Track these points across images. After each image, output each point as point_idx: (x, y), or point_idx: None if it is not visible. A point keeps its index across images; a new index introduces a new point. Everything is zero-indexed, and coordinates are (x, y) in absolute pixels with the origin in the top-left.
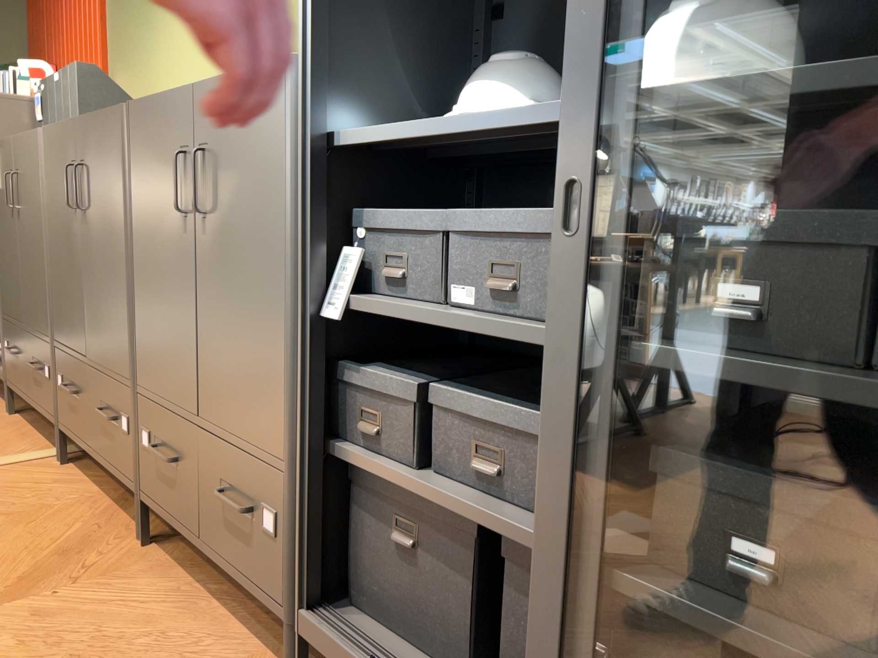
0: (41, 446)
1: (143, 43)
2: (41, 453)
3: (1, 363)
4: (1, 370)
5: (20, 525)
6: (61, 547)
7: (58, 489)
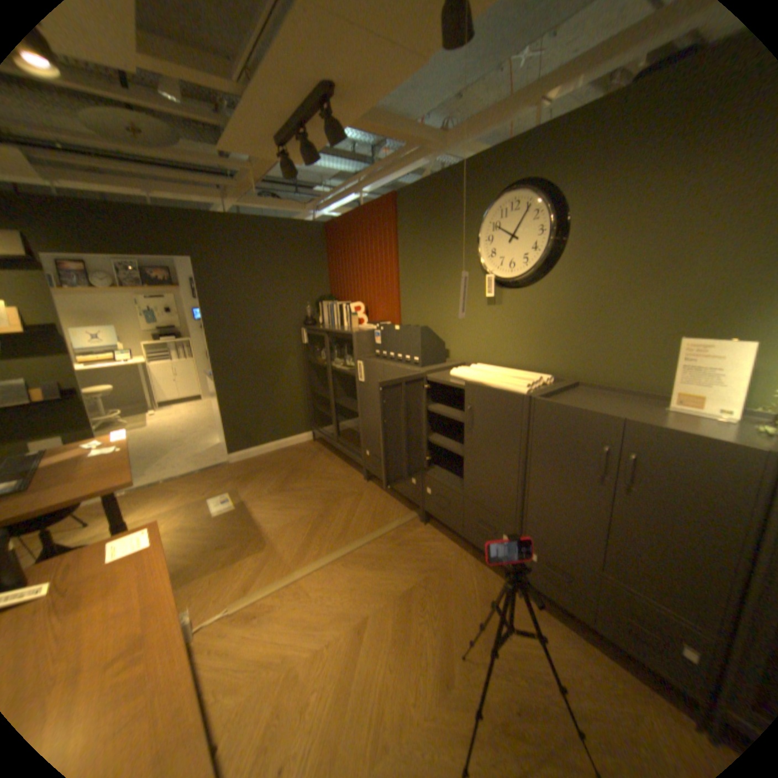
0: (403, 509)
1: (434, 302)
2: (411, 517)
3: (355, 455)
4: (359, 460)
5: (447, 577)
6: (481, 597)
7: (440, 546)
